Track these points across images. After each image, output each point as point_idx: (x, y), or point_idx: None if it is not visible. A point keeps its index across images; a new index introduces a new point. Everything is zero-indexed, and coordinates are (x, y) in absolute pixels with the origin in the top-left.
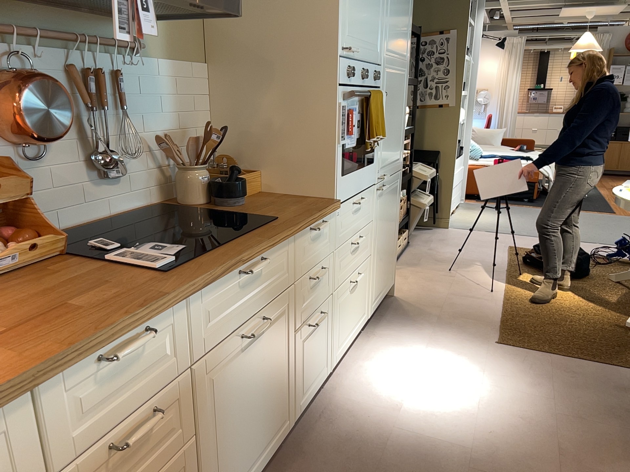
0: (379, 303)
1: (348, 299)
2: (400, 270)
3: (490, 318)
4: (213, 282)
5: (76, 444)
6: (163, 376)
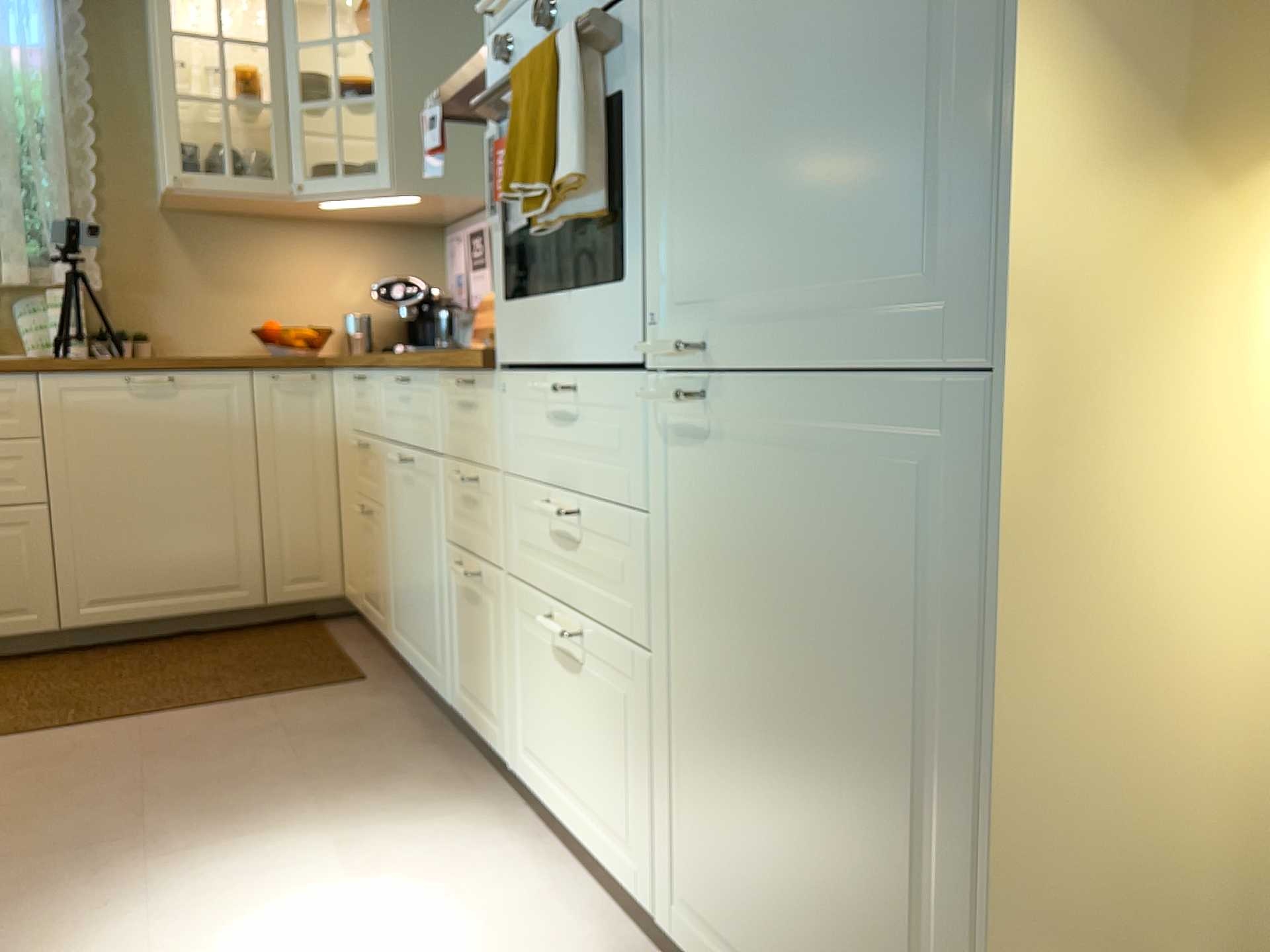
0: None
1: (554, 671)
2: None
3: None
4: (377, 367)
5: (353, 421)
6: (371, 425)
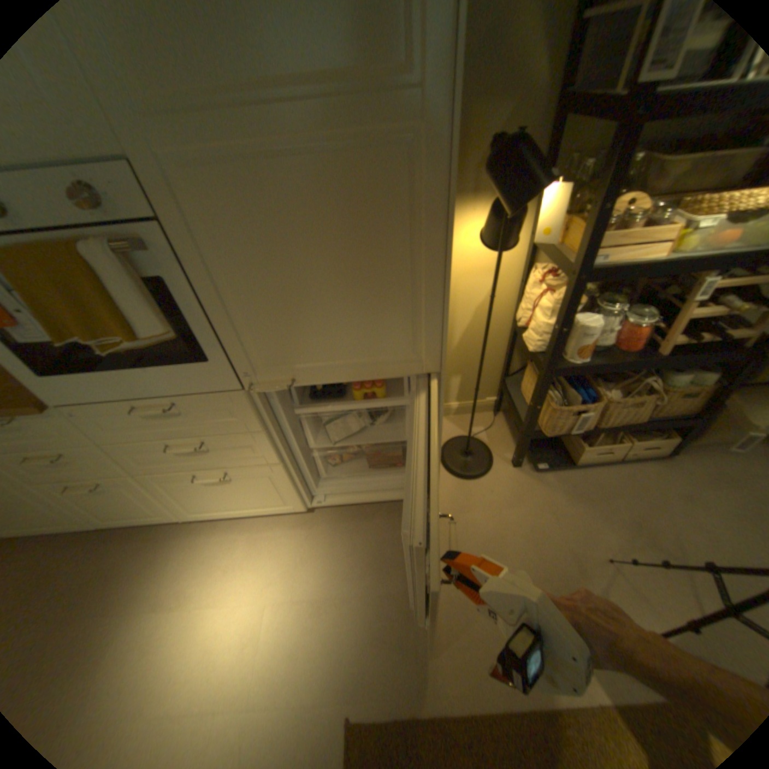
0: (353, 508)
1: (198, 489)
2: (537, 487)
3: (442, 694)
4: None
5: None
6: None
